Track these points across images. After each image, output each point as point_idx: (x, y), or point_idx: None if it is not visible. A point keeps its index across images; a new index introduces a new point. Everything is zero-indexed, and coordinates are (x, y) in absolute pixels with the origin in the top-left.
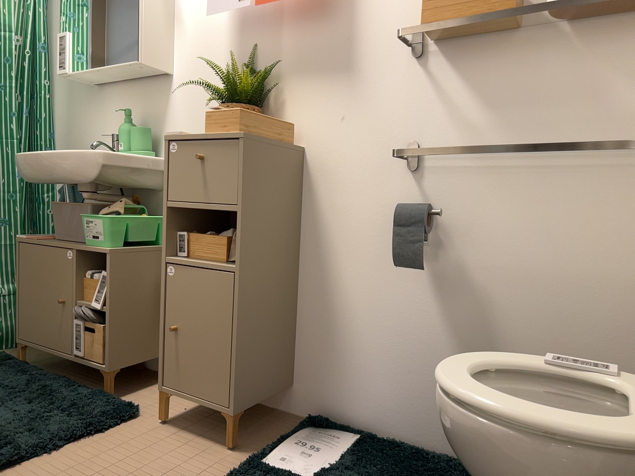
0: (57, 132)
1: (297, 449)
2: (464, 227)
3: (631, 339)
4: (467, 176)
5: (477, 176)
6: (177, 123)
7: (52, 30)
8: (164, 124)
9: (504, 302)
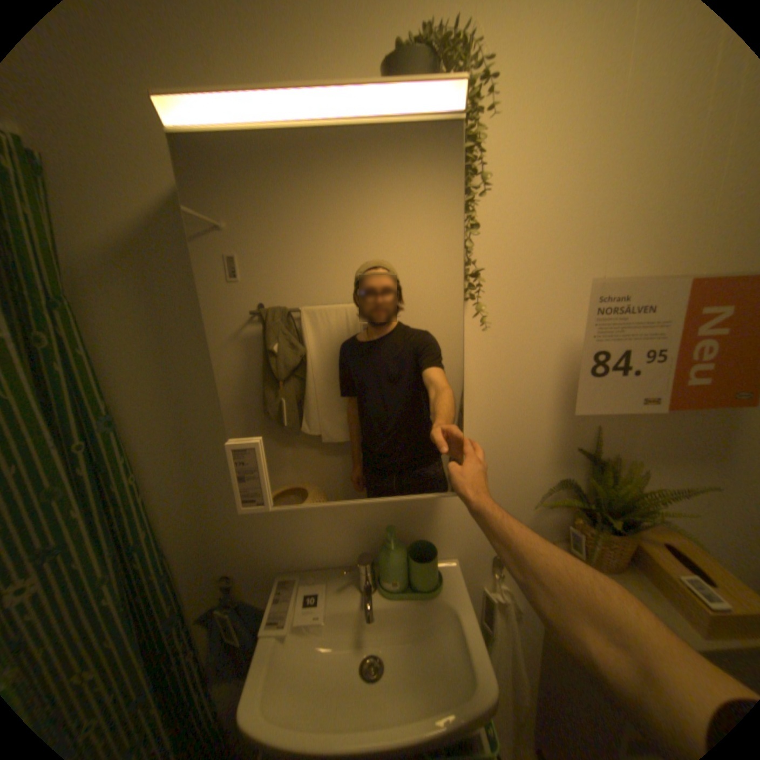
0: (164, 541)
1: None
2: None
3: None
4: None
5: None
6: (456, 518)
7: (94, 369)
8: (430, 520)
9: None
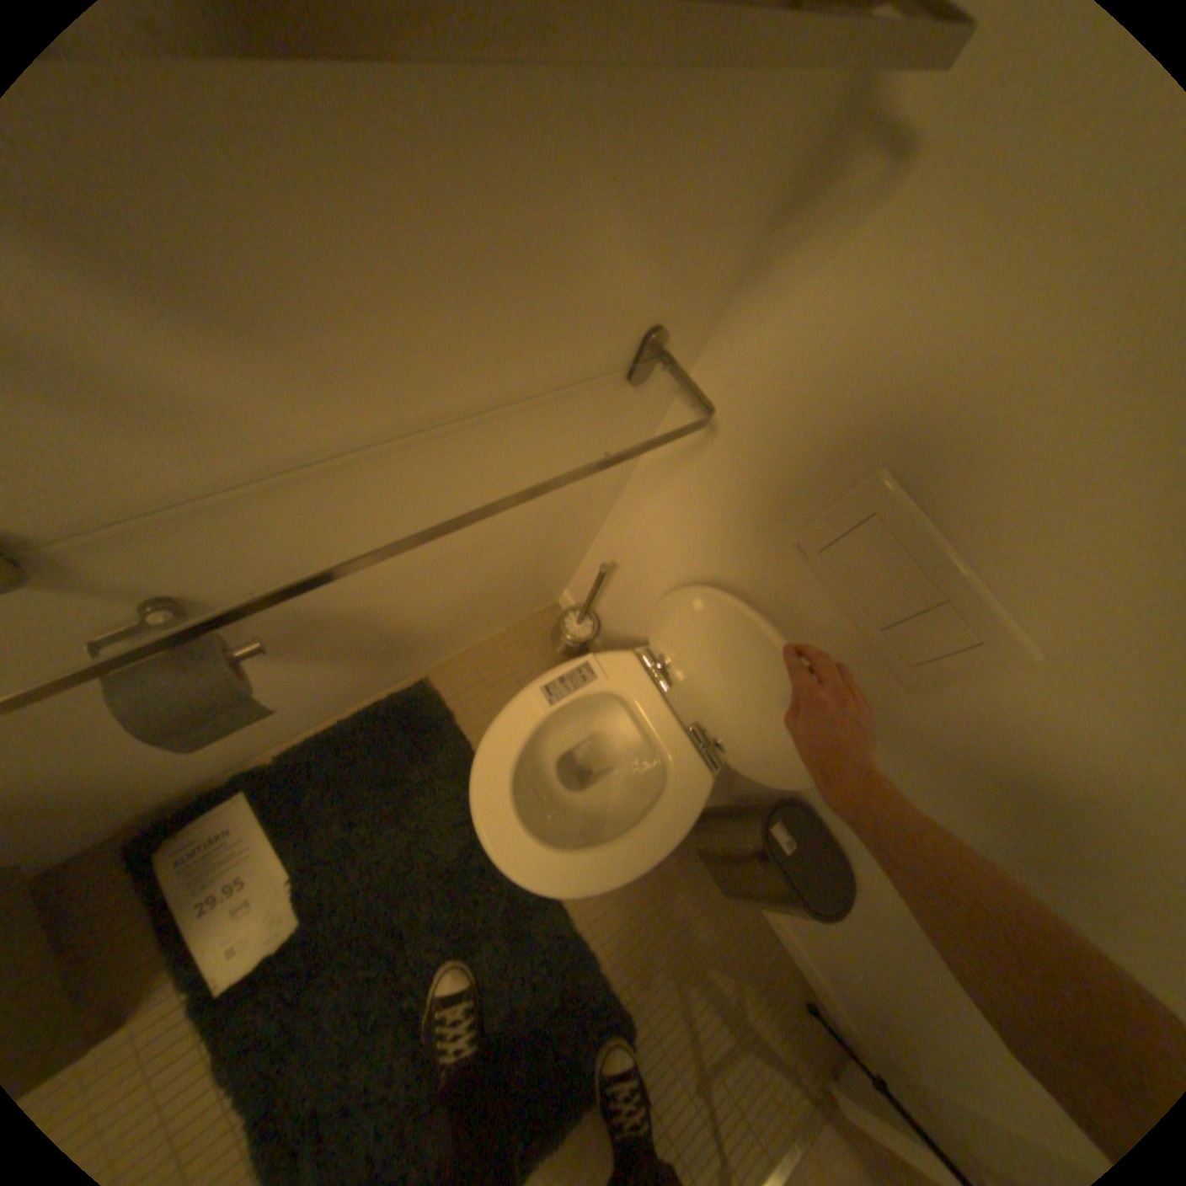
0: None
1: (210, 917)
2: (279, 575)
3: (539, 544)
4: (240, 508)
5: (271, 498)
6: None
7: None
8: None
9: (390, 599)
